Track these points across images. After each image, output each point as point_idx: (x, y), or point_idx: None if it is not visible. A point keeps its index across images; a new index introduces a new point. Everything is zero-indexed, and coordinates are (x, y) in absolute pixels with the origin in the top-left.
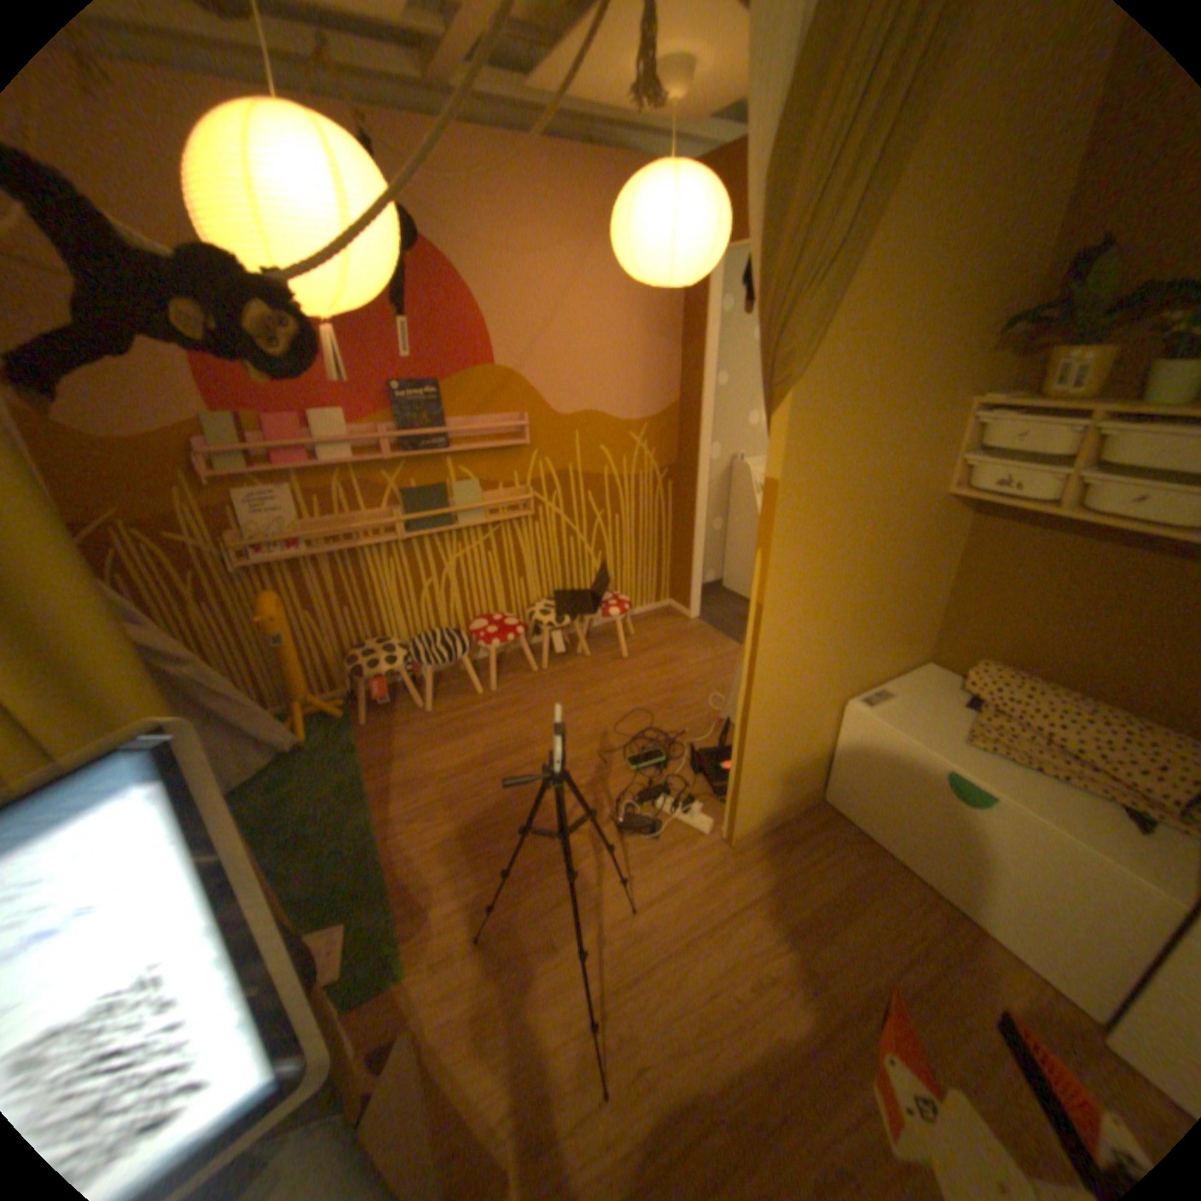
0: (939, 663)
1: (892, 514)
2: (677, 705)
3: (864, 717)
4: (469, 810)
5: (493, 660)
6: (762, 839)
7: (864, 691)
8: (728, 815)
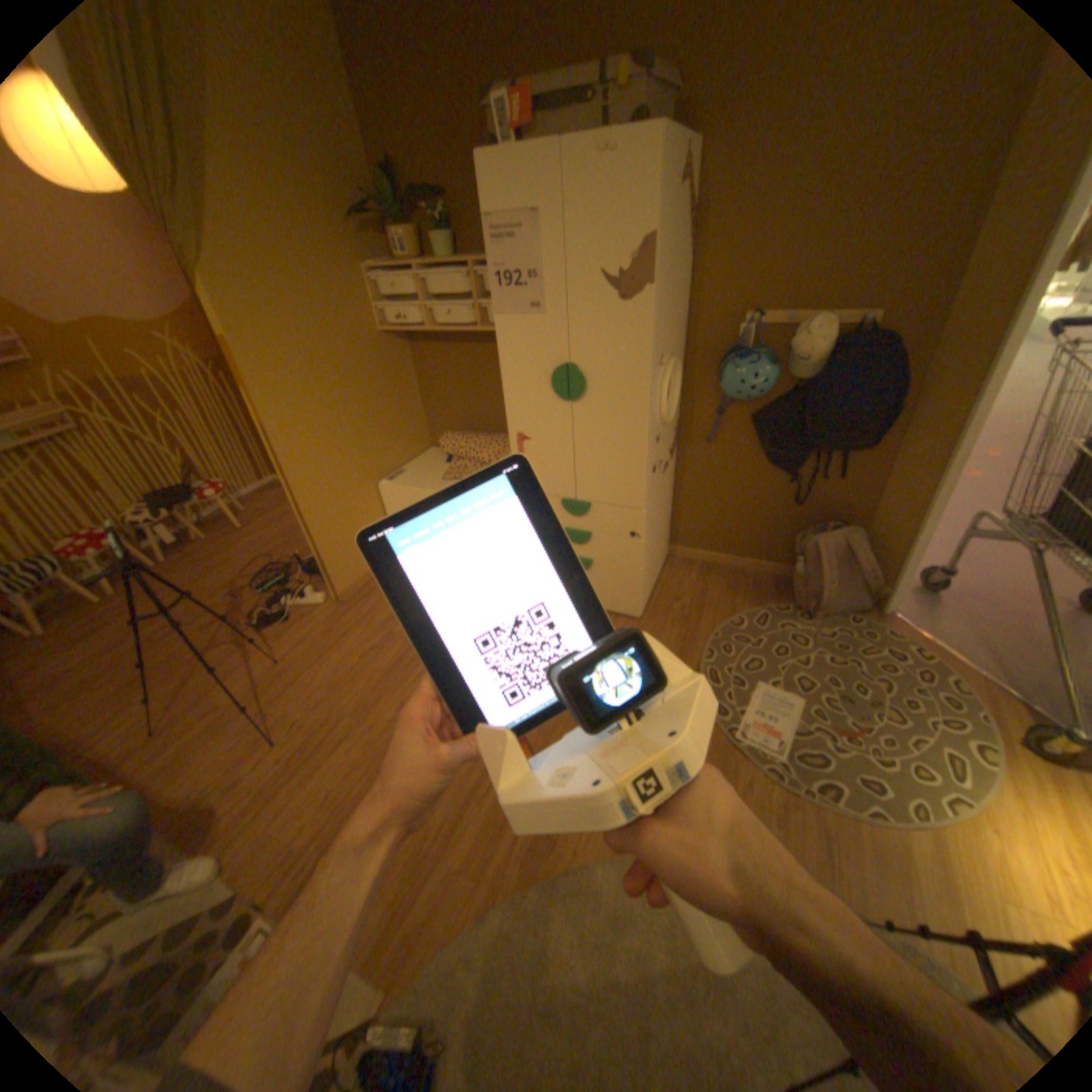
0: (436, 447)
1: (338, 352)
2: (290, 544)
3: (387, 489)
4: (114, 677)
5: (95, 570)
6: (360, 591)
7: (388, 475)
8: (326, 584)
